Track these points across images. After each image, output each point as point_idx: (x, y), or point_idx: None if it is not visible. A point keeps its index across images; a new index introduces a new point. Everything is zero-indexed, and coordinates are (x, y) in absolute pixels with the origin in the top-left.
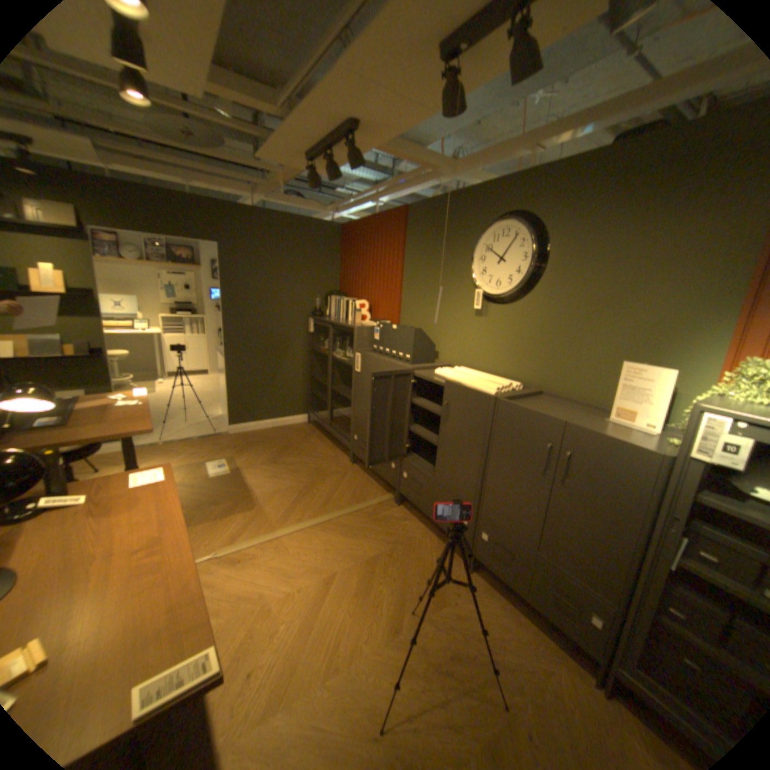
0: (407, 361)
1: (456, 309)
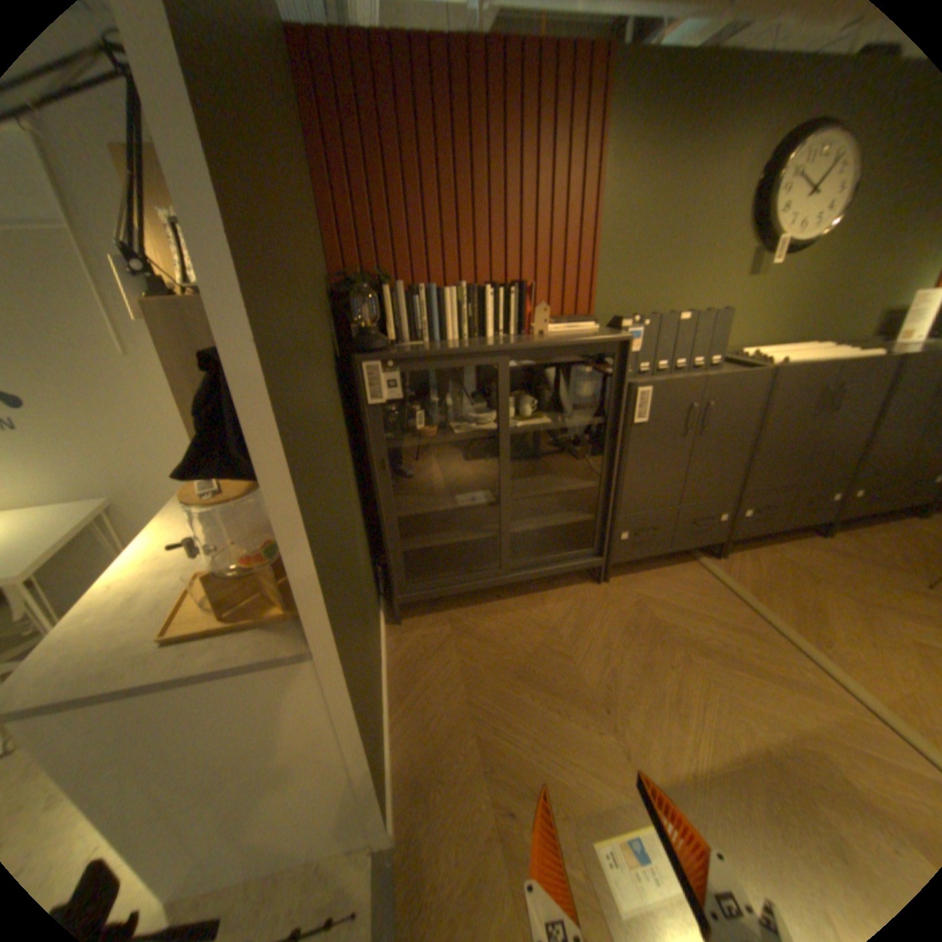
0: (714, 367)
1: (718, 271)
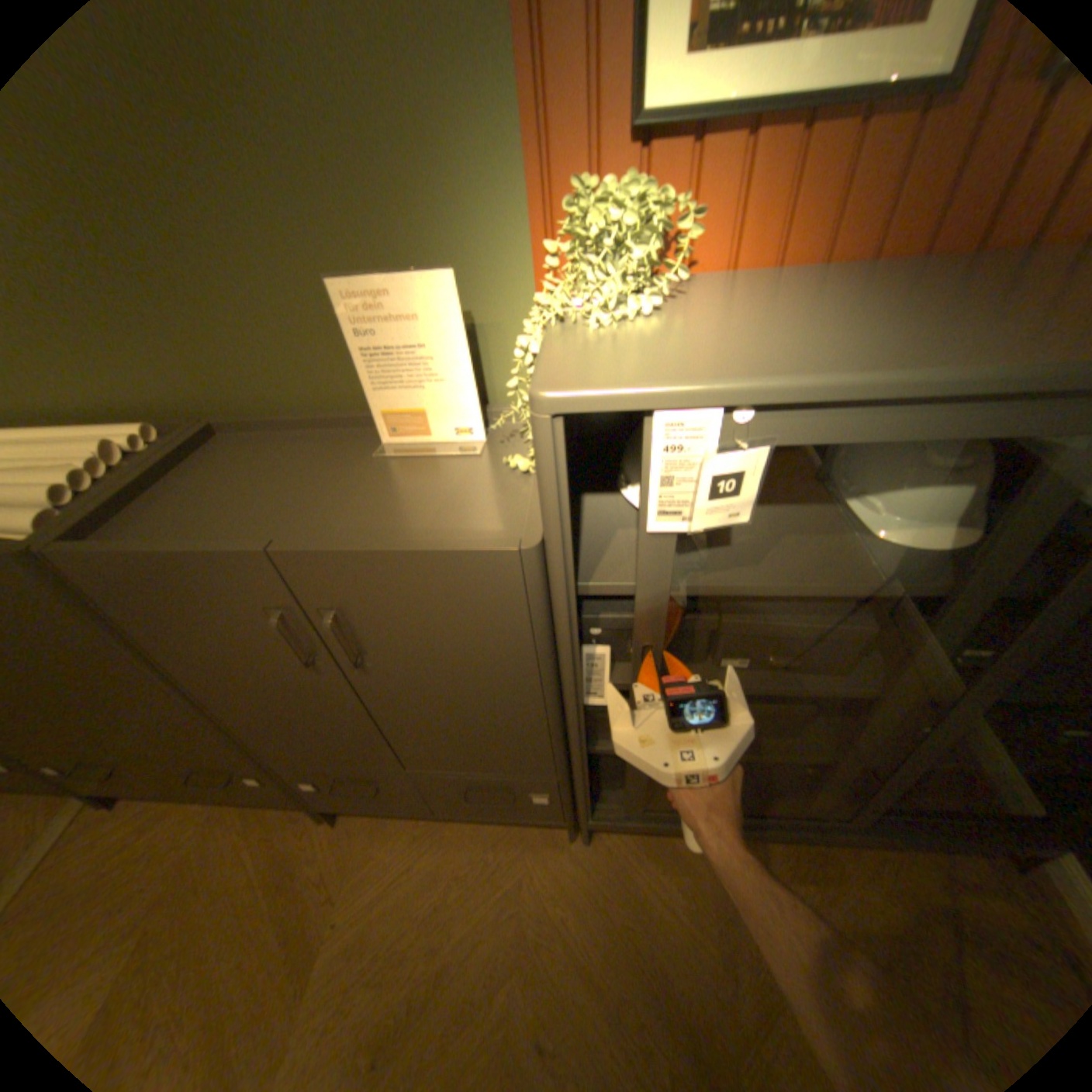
0: None
1: None
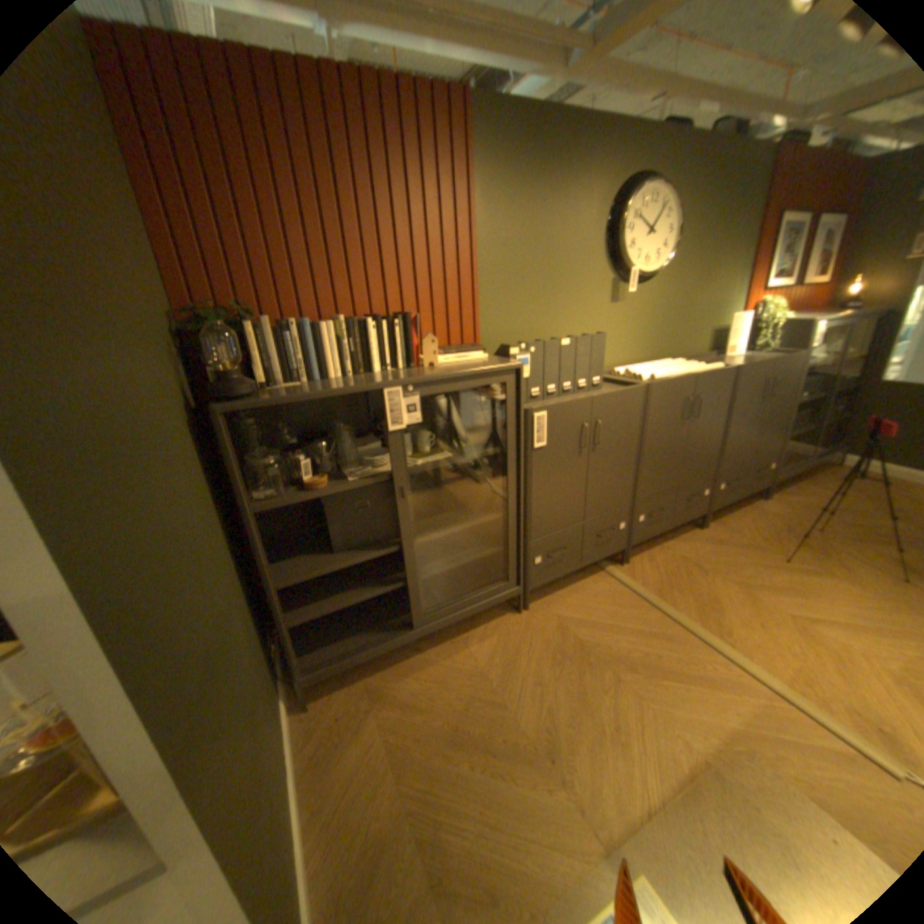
0: (596, 387)
1: (585, 300)
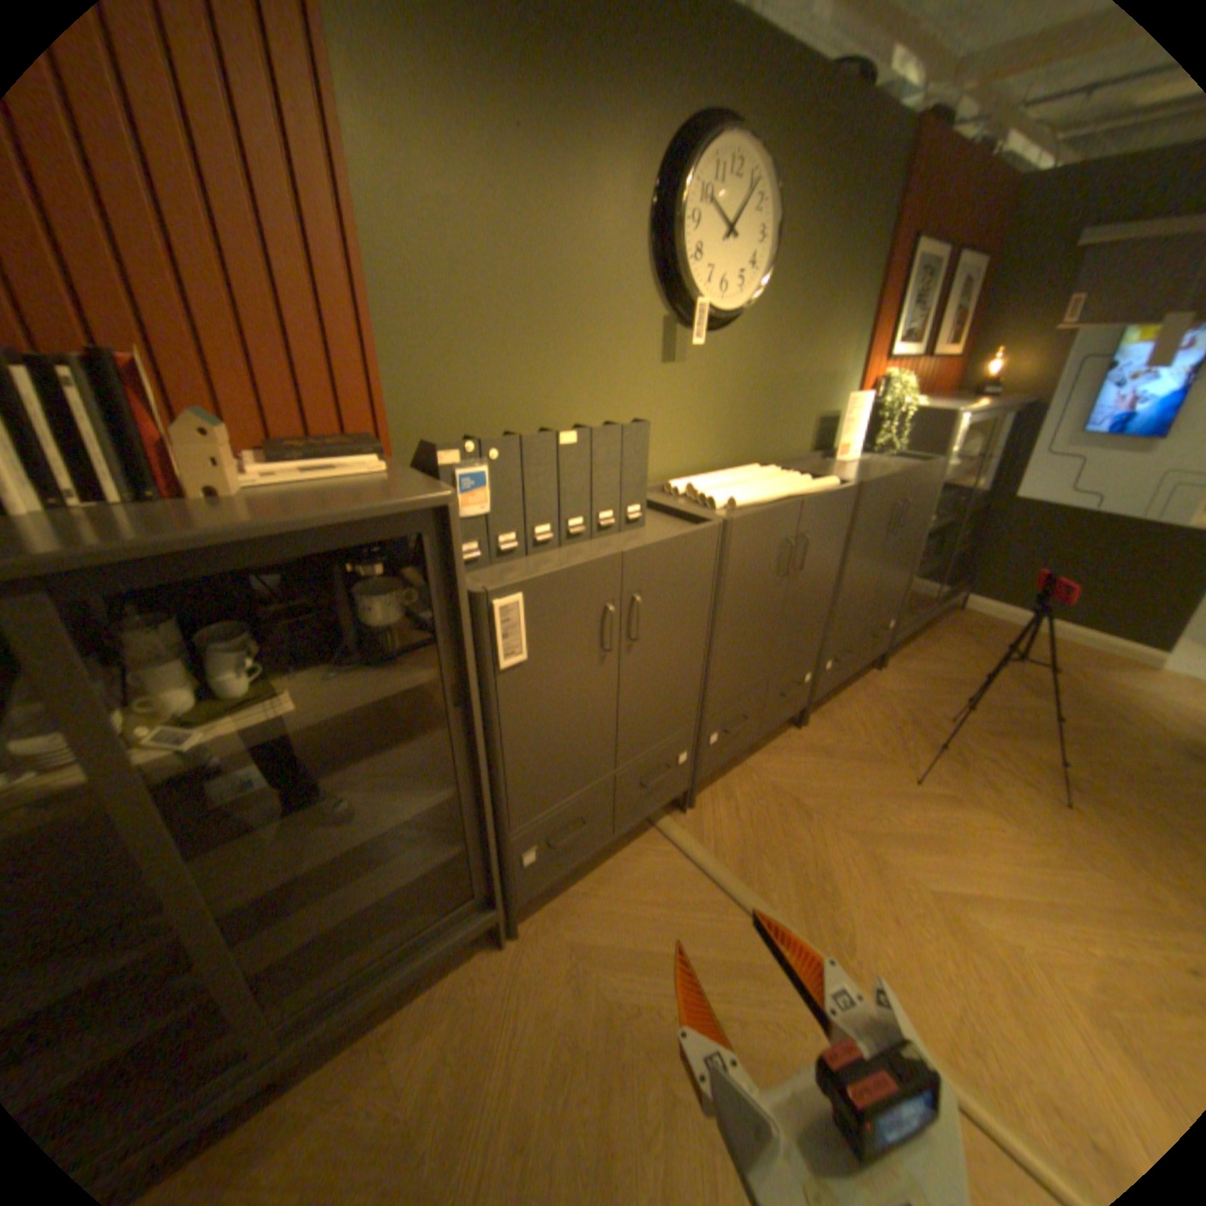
0: (632, 524)
1: (614, 353)
